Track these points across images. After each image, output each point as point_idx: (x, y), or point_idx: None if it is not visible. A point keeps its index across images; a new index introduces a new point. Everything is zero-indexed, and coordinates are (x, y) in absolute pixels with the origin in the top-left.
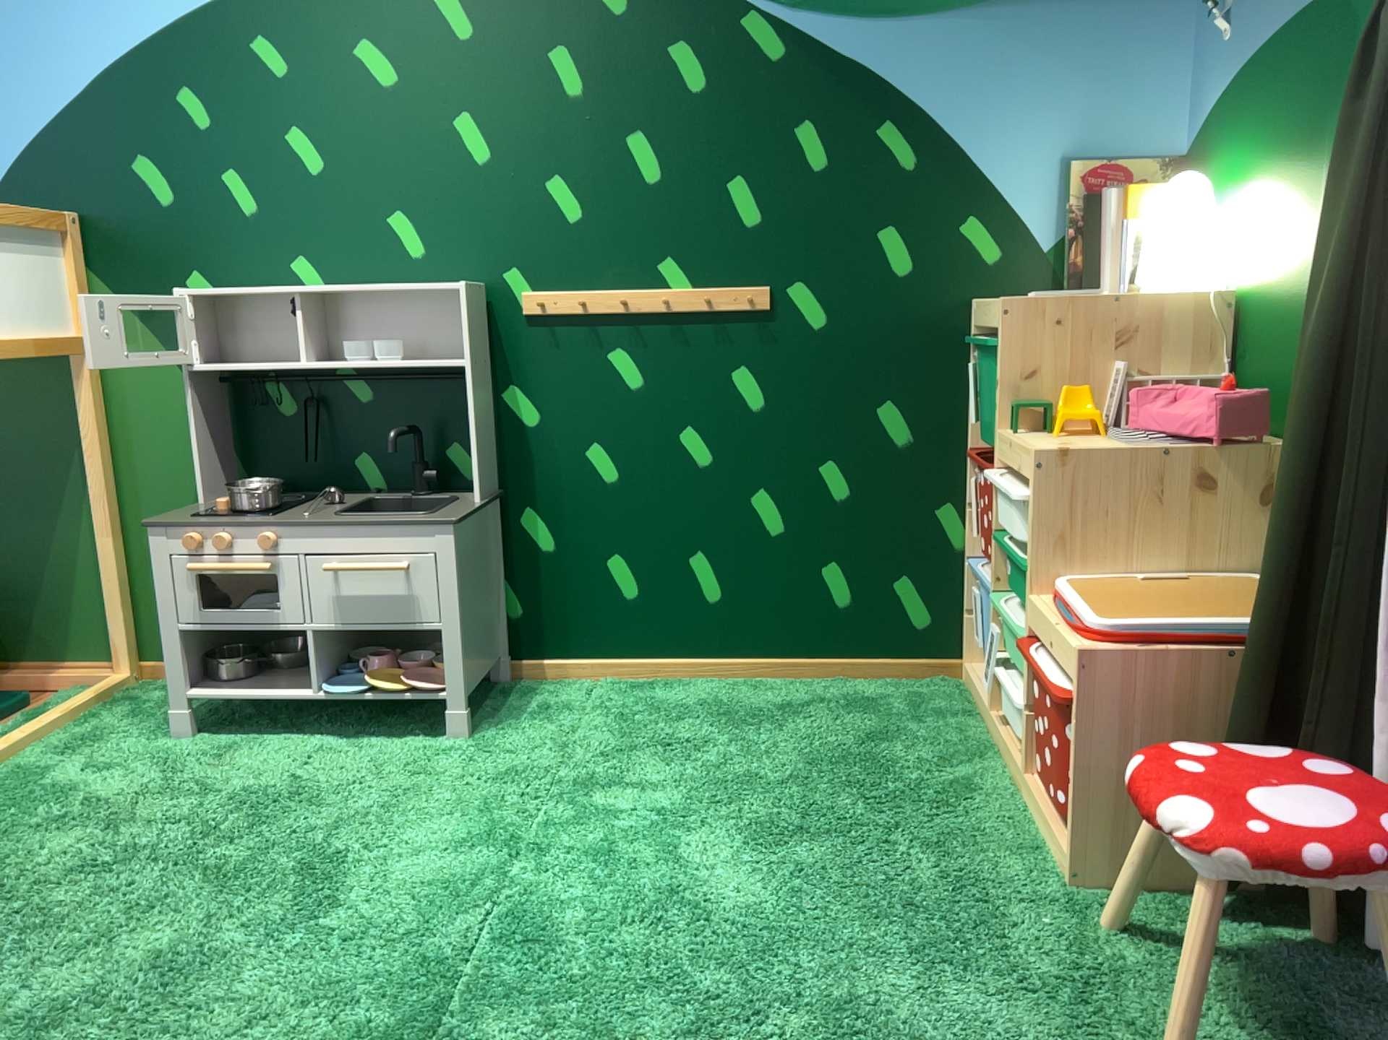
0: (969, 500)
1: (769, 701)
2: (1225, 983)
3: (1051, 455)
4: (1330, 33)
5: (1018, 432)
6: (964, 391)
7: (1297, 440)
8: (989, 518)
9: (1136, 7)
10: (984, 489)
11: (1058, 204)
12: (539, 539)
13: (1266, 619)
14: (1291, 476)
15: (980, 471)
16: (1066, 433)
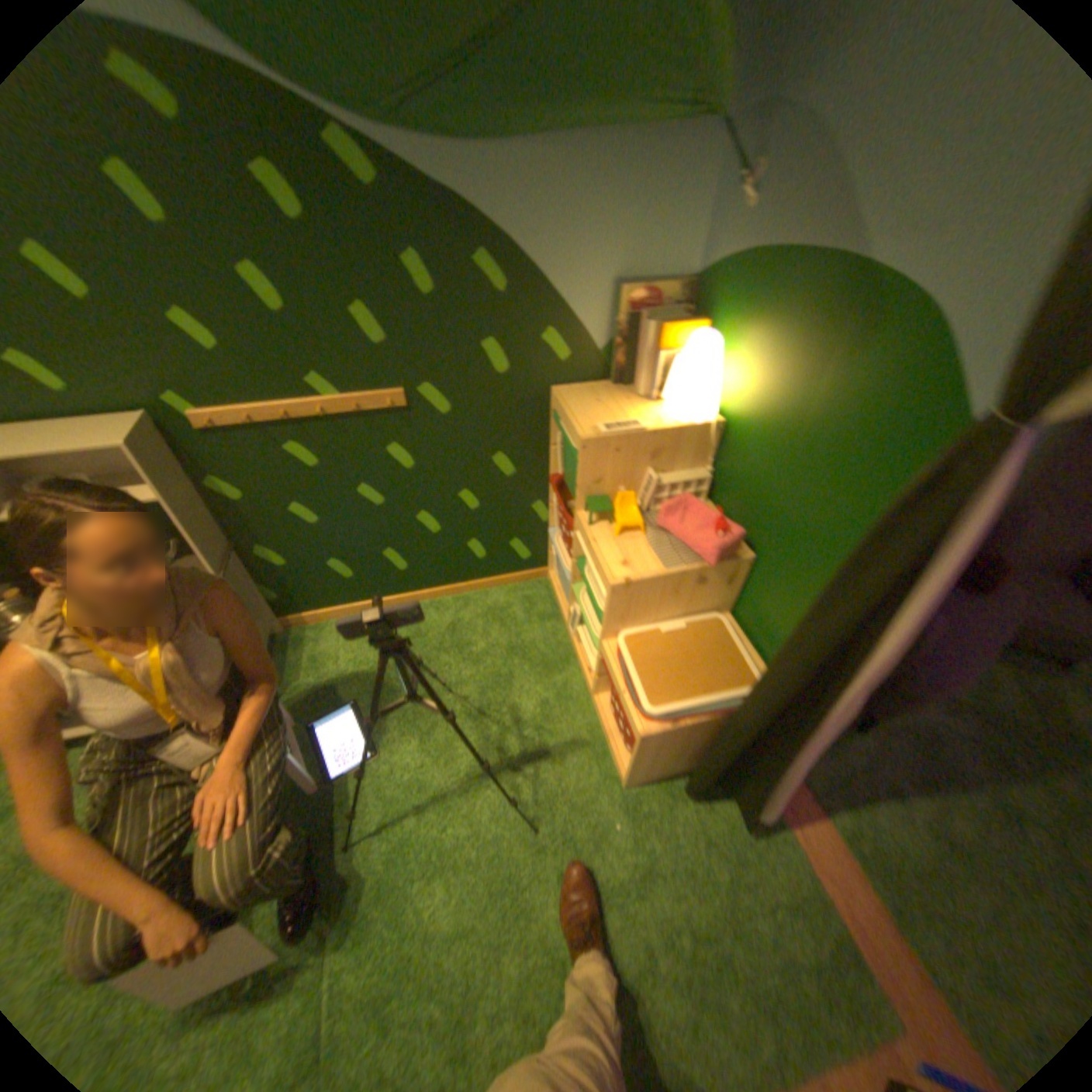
0: (552, 510)
1: (448, 624)
2: (694, 857)
3: (619, 587)
4: (853, 300)
5: (590, 524)
6: (549, 454)
7: (781, 669)
8: (567, 541)
9: (685, 142)
10: (563, 523)
11: (612, 318)
12: (275, 561)
13: (737, 721)
14: (771, 681)
15: (562, 515)
16: (621, 534)
